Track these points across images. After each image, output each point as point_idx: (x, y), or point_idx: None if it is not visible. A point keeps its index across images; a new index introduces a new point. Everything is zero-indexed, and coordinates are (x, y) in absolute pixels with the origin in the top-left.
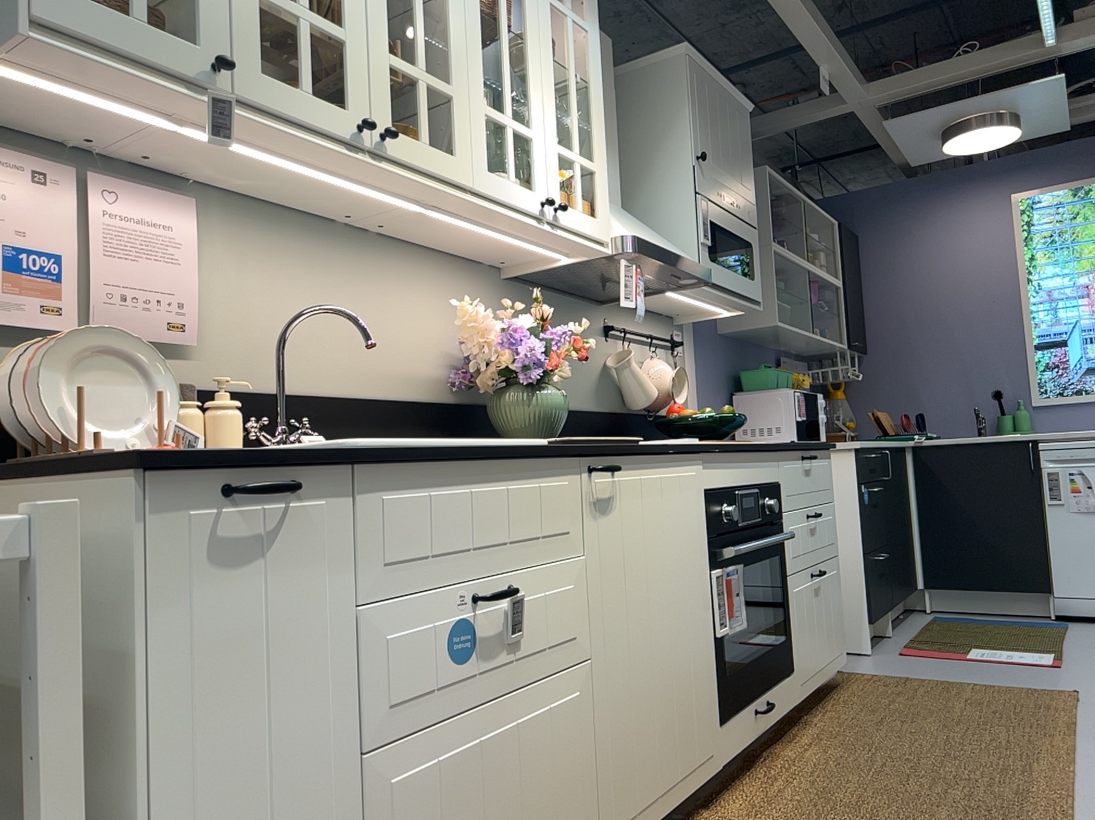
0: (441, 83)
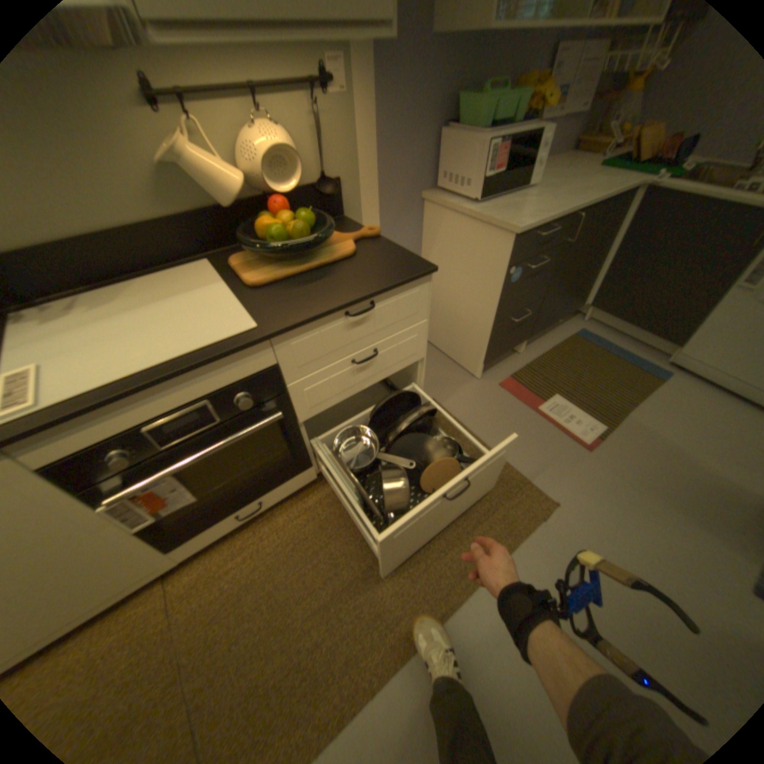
0: None
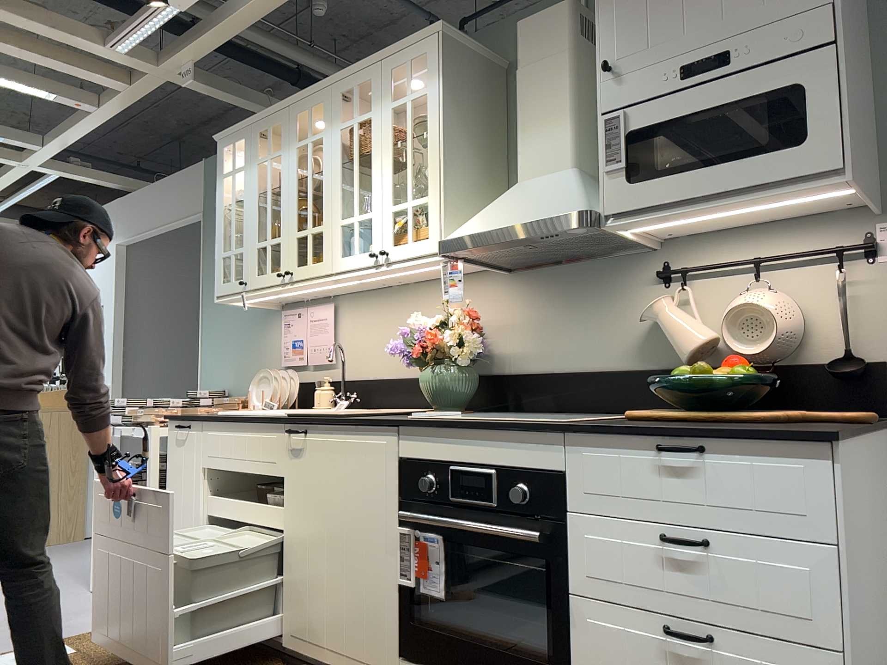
0: (317, 227)
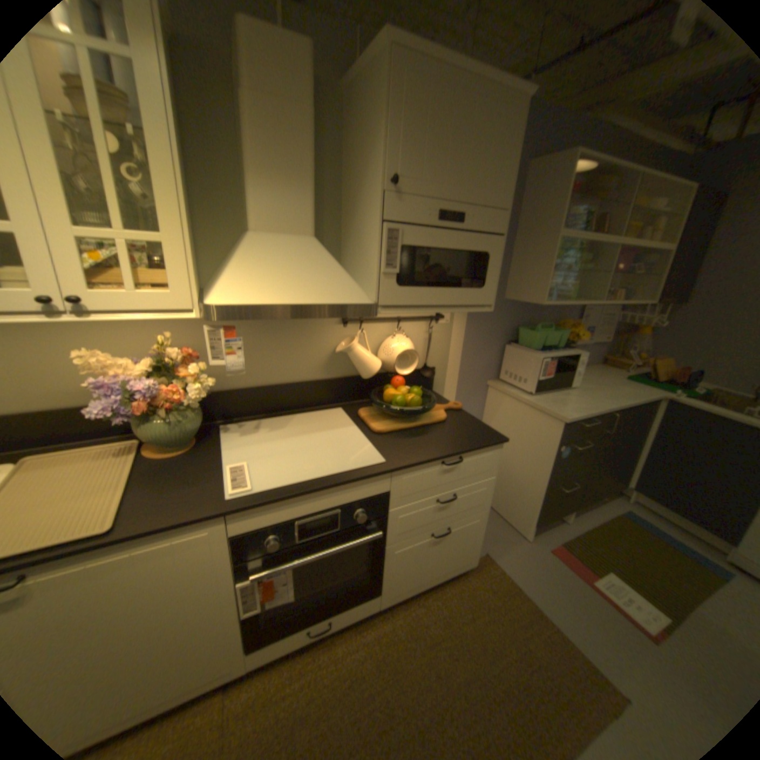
0: None
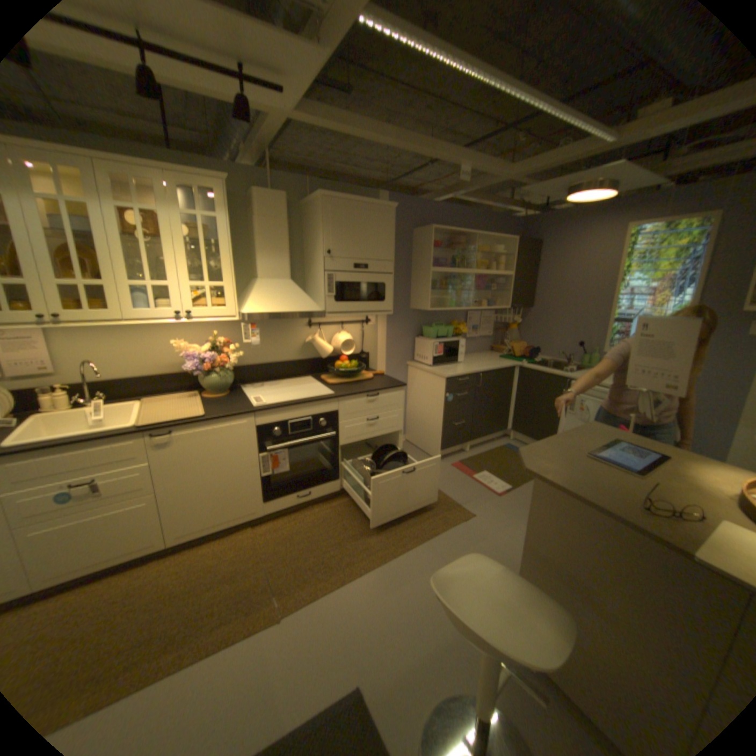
0: (95, 281)
